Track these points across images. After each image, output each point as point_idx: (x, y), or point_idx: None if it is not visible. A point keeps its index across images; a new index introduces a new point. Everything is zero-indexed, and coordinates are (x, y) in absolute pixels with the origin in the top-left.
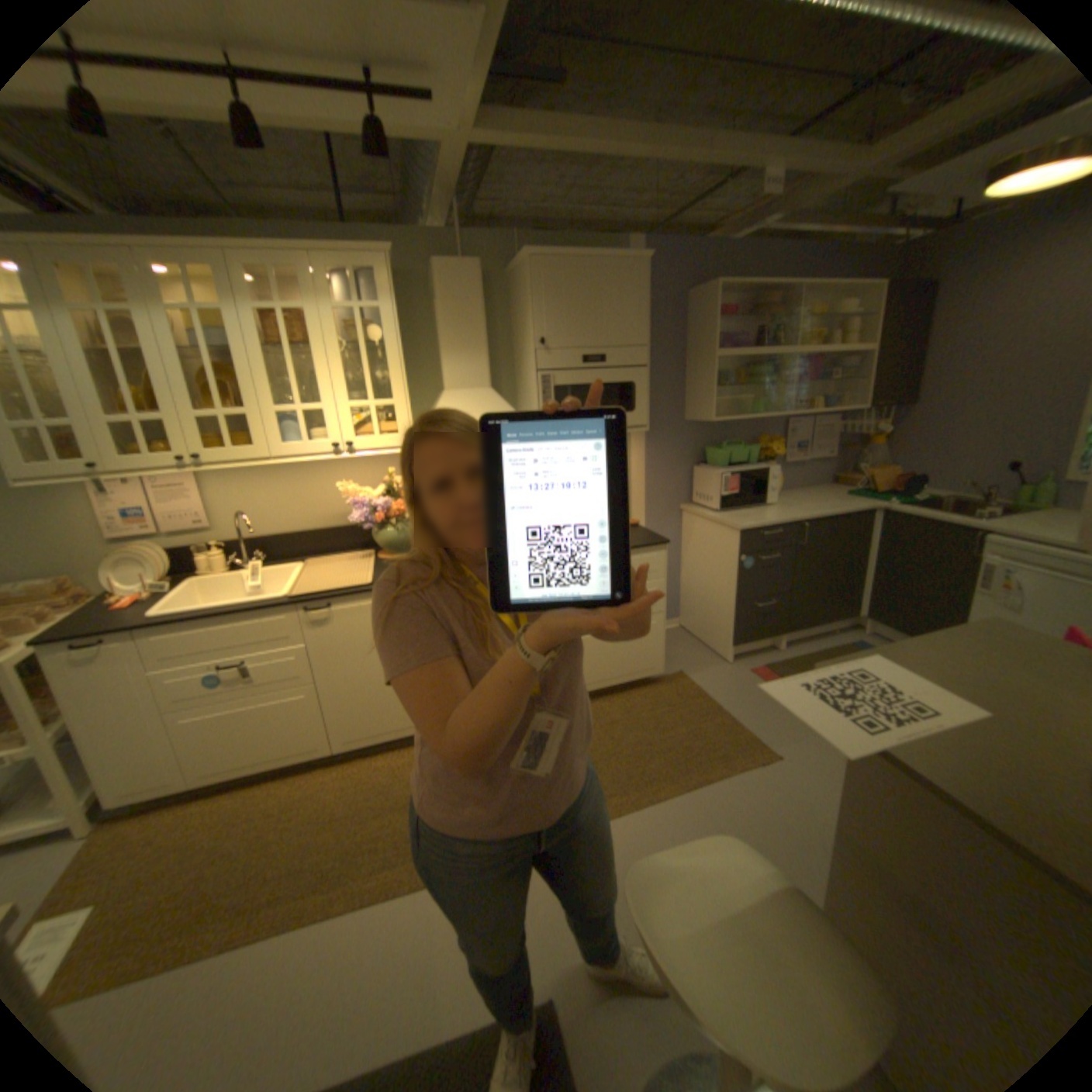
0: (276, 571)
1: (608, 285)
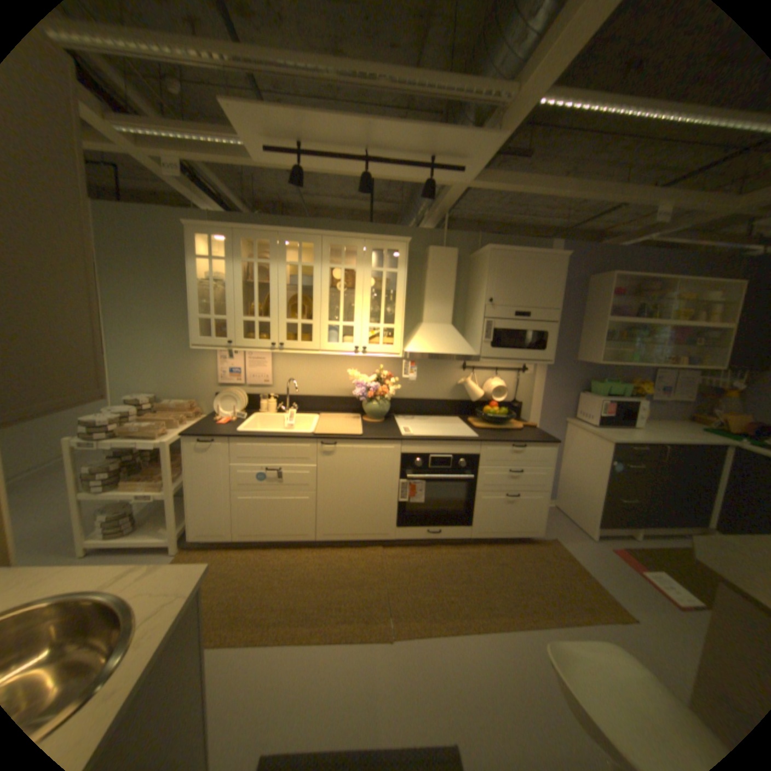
0: (302, 417)
1: (538, 270)
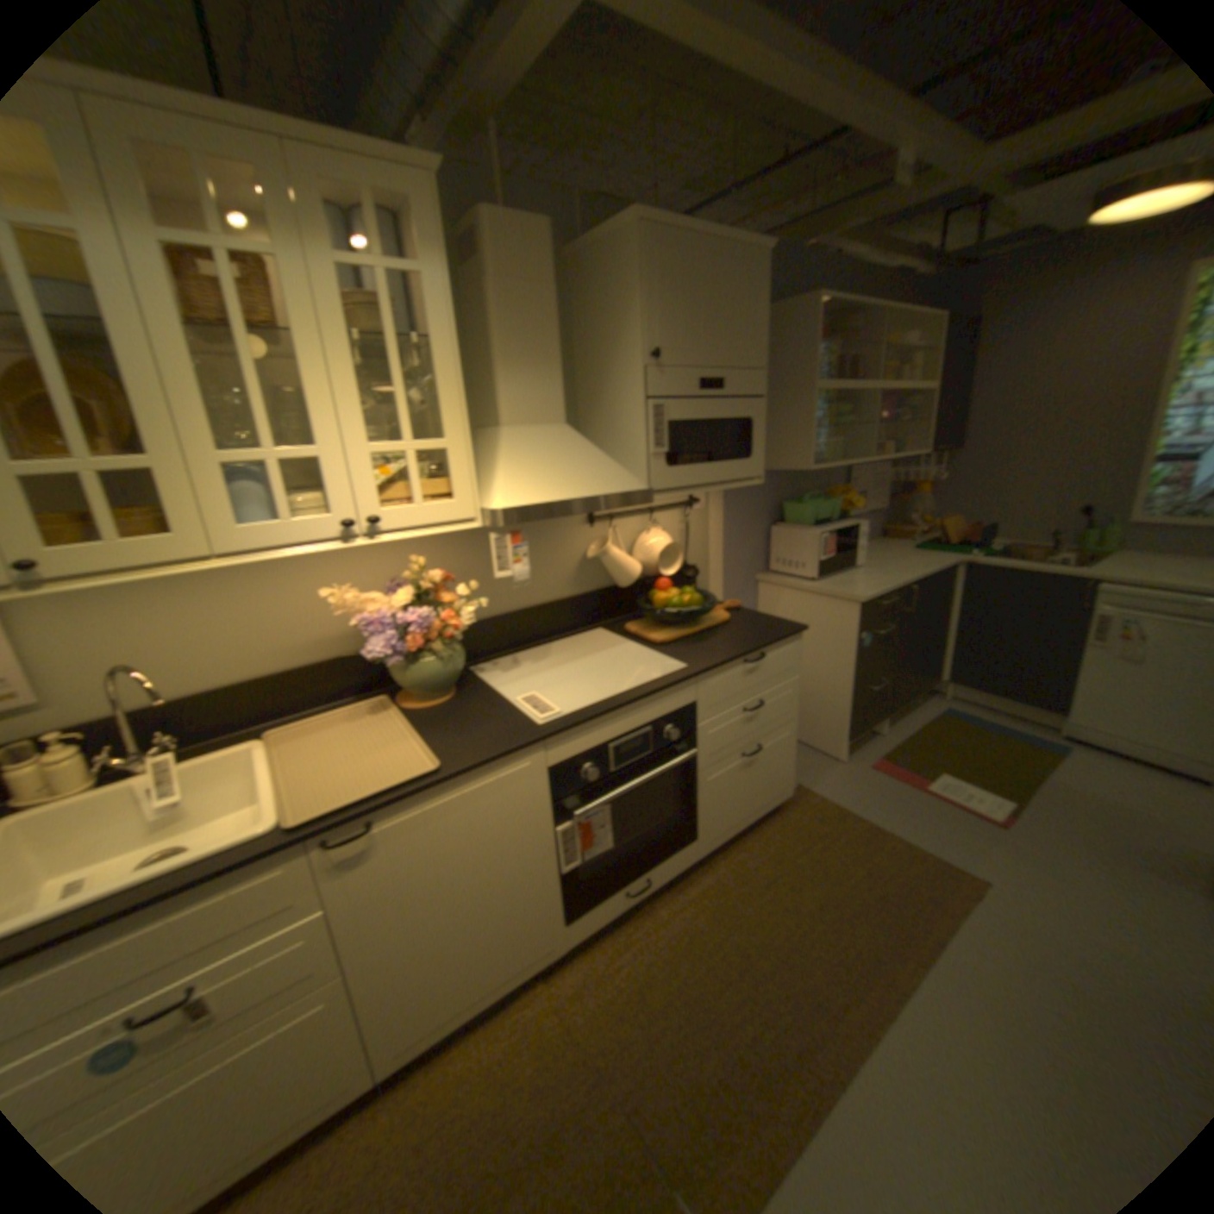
0: (207, 765)
1: (729, 280)
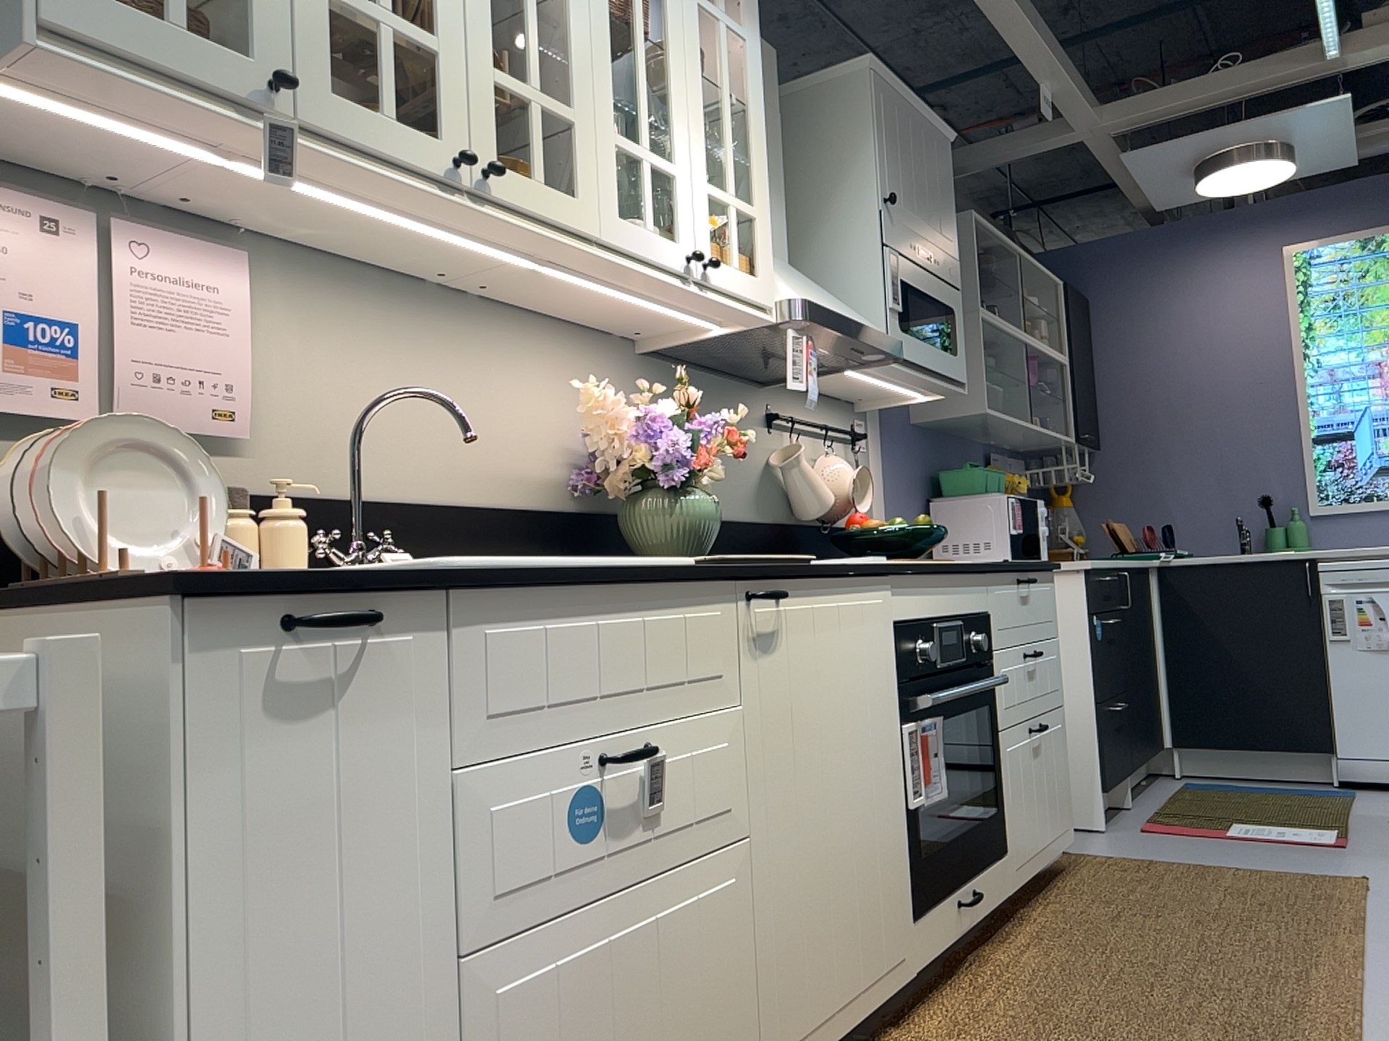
0: None
1: (929, 157)
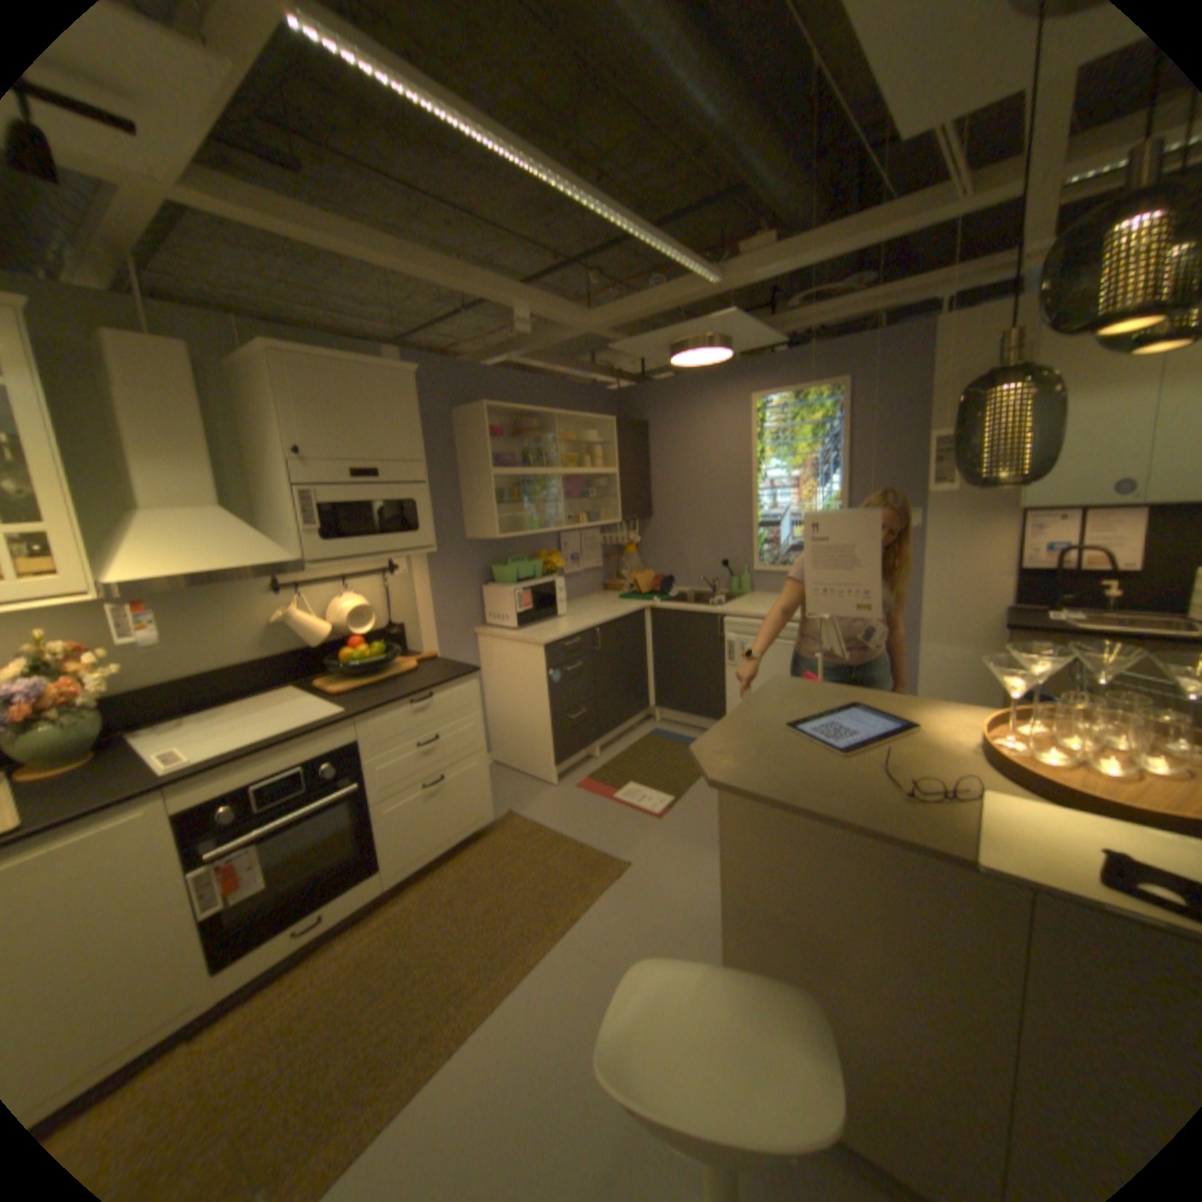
0: None
1: (371, 395)
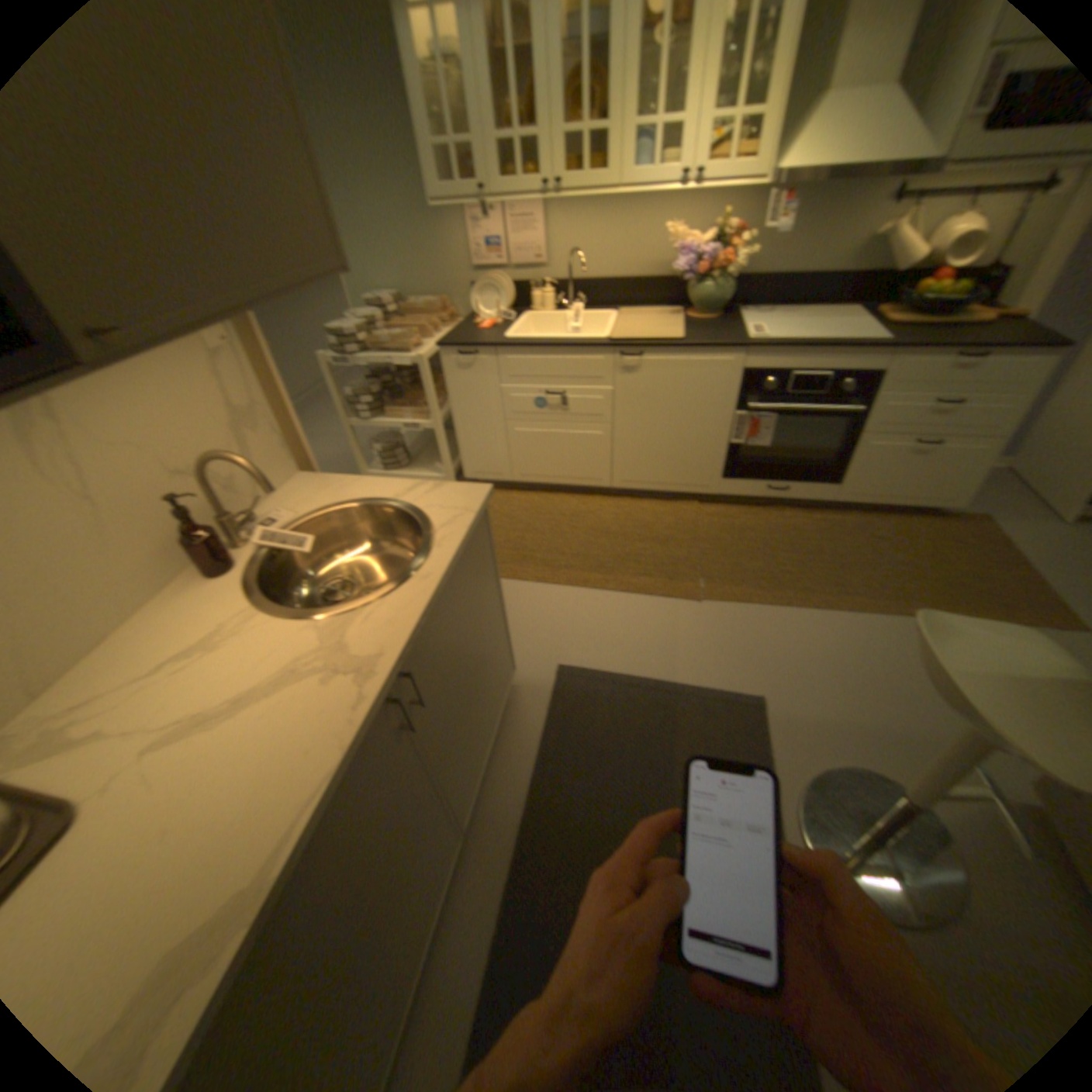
0: (591, 316)
1: None
